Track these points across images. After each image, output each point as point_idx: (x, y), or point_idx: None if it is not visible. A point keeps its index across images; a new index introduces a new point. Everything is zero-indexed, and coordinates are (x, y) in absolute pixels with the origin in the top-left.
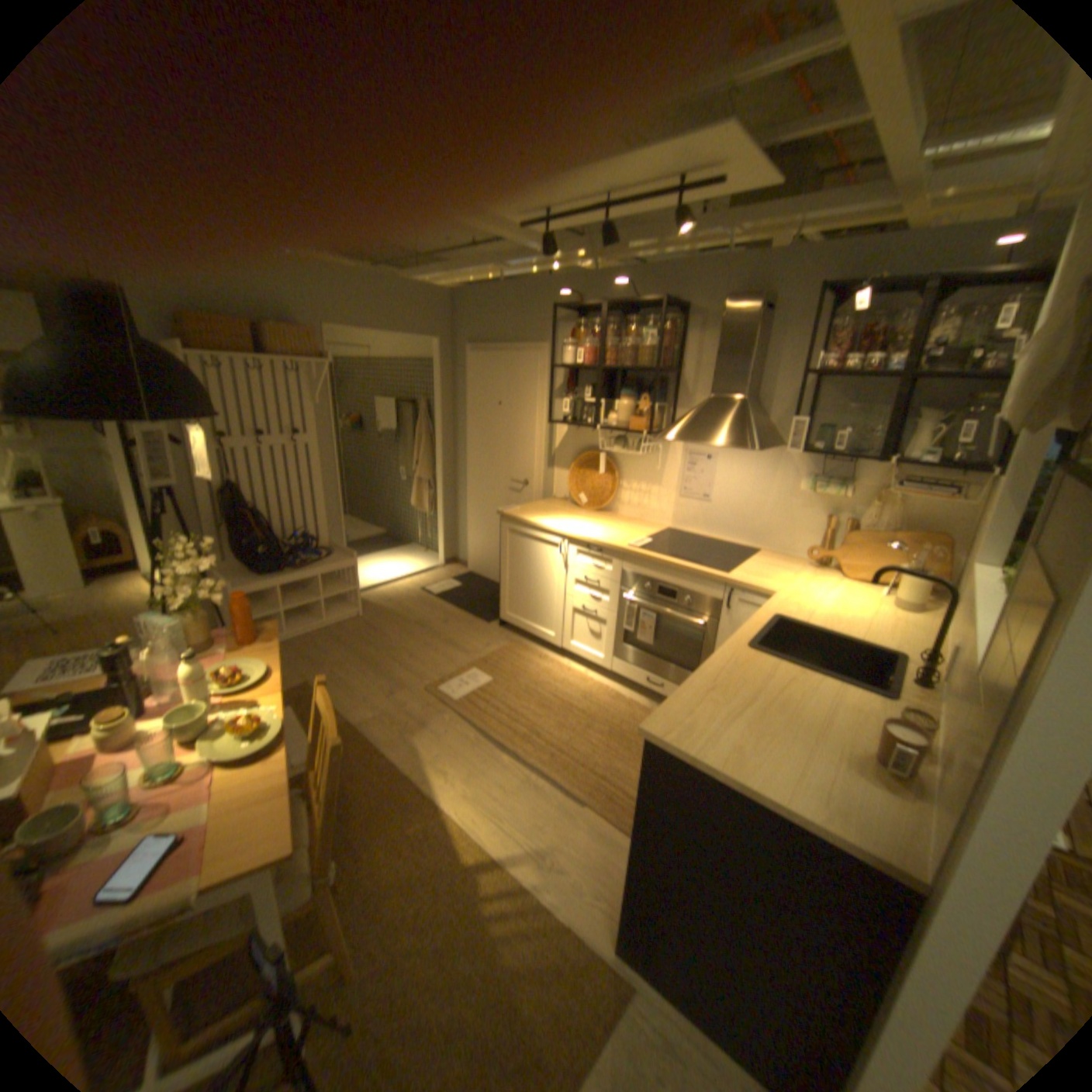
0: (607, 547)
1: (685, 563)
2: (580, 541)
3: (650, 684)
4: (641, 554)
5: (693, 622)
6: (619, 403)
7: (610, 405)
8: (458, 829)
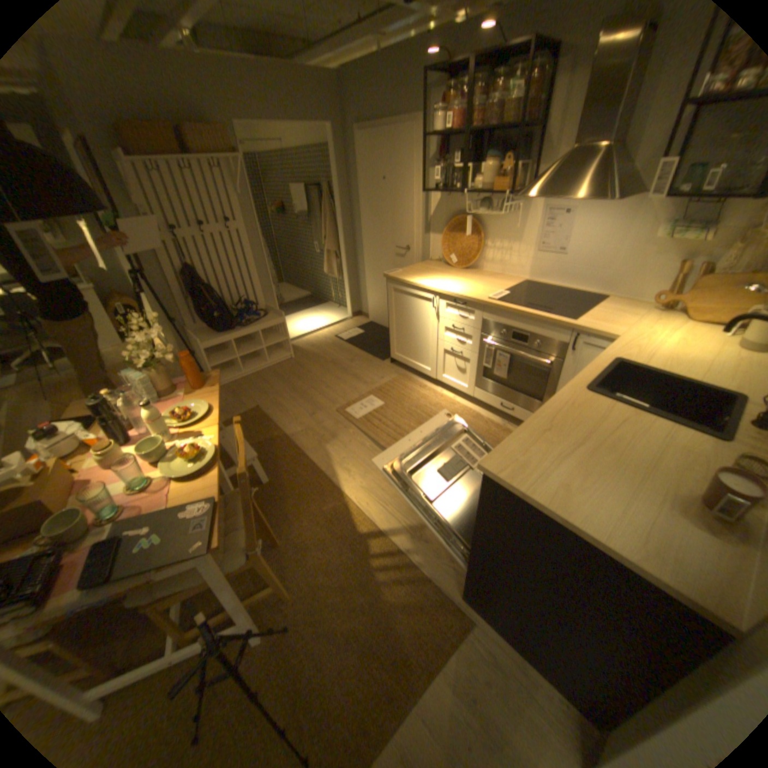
0: (470, 300)
1: (537, 311)
2: (448, 295)
3: (503, 406)
4: (499, 305)
5: (541, 360)
6: (485, 164)
7: (478, 167)
8: (357, 507)
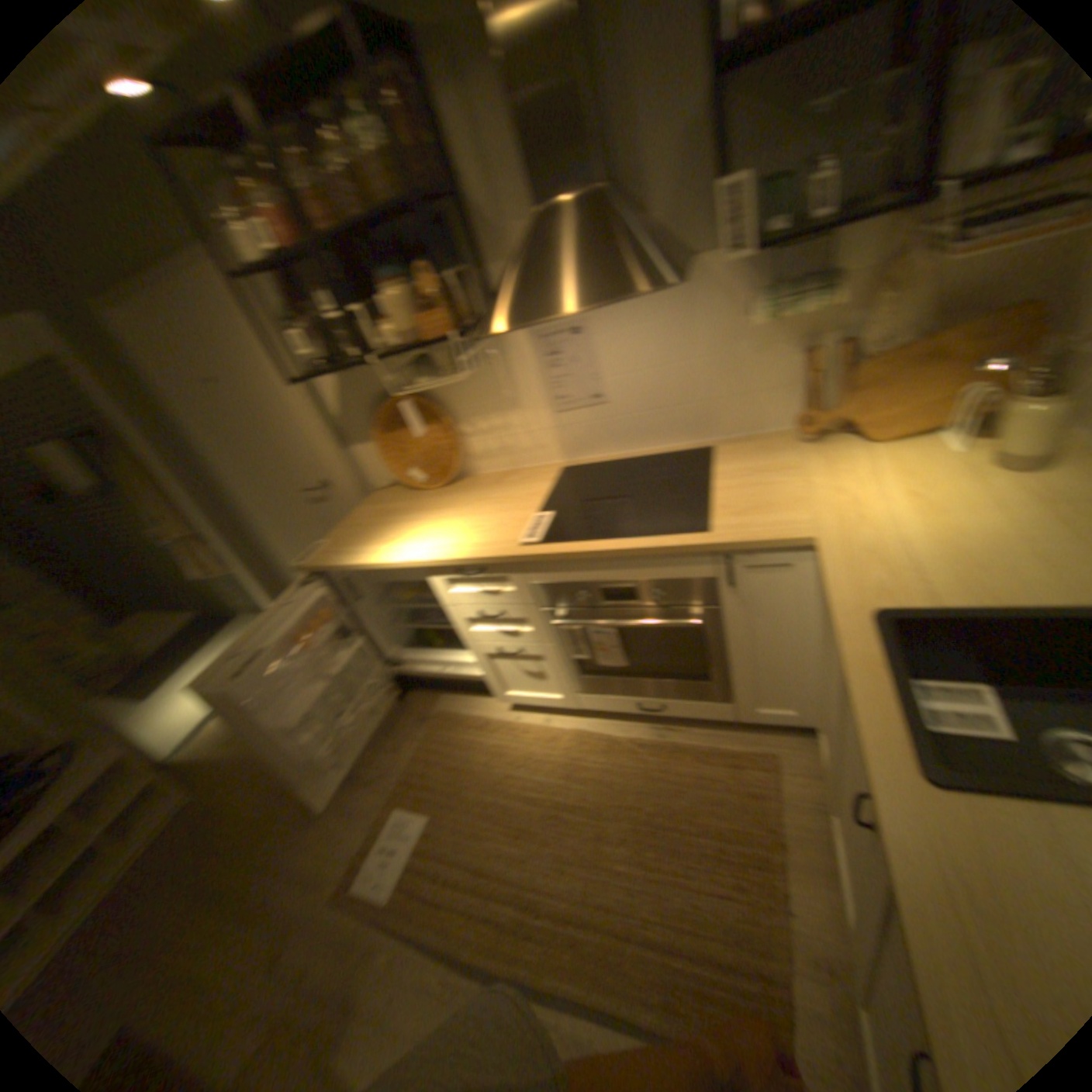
0: (485, 561)
1: (624, 538)
2: (437, 566)
3: (641, 708)
4: (546, 553)
5: (678, 621)
6: (379, 295)
7: (367, 304)
8: None
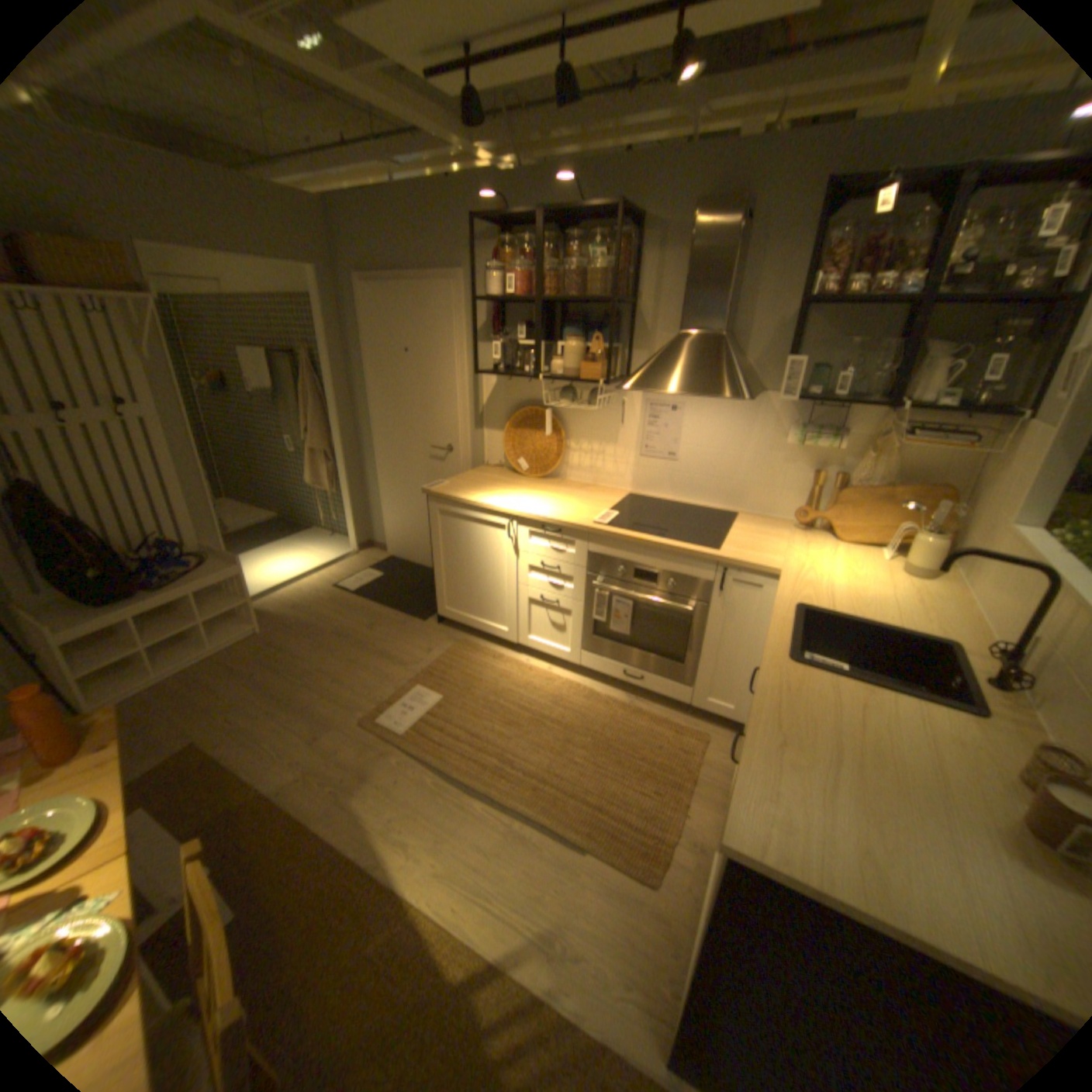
0: (568, 526)
1: (665, 539)
2: (532, 520)
3: (627, 675)
4: (612, 532)
5: (679, 607)
6: (560, 343)
7: (549, 346)
8: (434, 924)
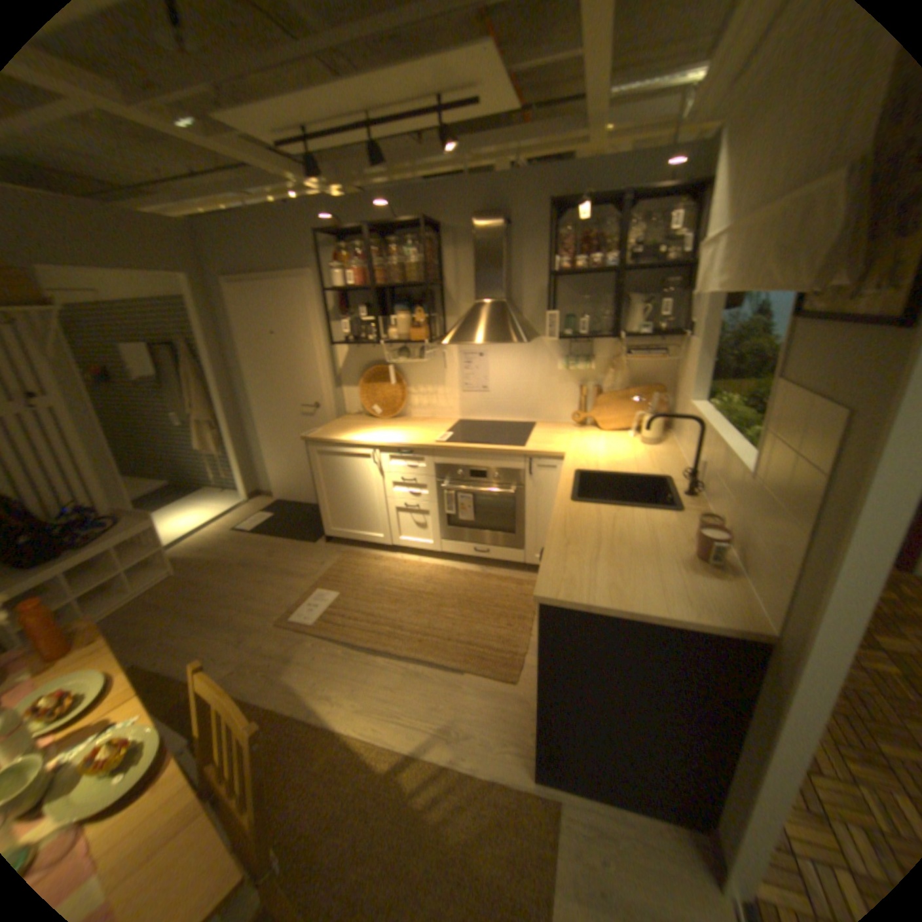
0: (416, 446)
1: (486, 445)
2: (389, 446)
3: (476, 551)
4: (448, 446)
5: (503, 491)
6: (391, 317)
7: (383, 319)
8: (360, 741)
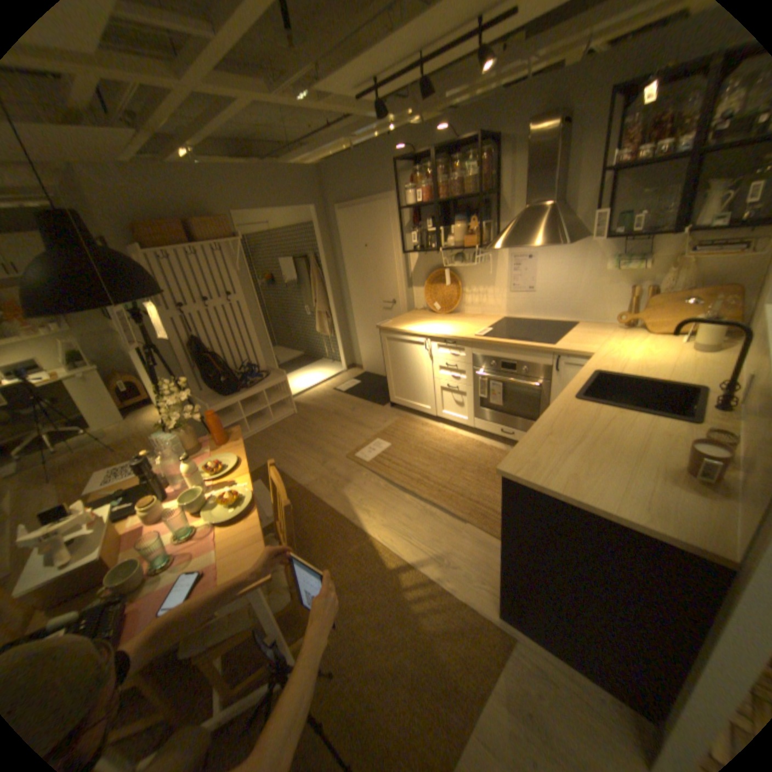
0: (459, 339)
1: (519, 341)
2: (438, 337)
3: (503, 432)
4: (485, 340)
5: (531, 384)
6: (453, 226)
7: (447, 229)
8: (381, 545)
